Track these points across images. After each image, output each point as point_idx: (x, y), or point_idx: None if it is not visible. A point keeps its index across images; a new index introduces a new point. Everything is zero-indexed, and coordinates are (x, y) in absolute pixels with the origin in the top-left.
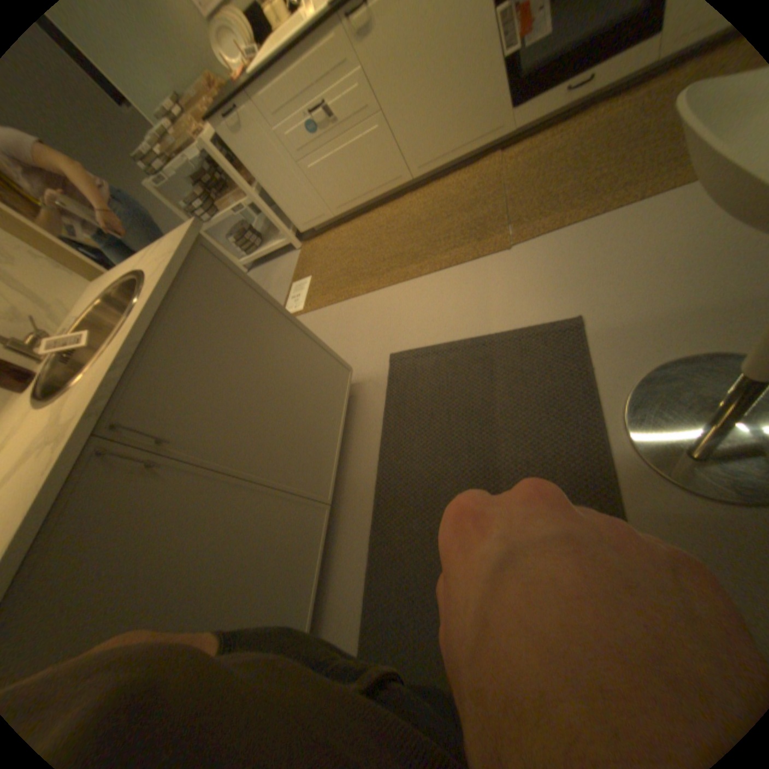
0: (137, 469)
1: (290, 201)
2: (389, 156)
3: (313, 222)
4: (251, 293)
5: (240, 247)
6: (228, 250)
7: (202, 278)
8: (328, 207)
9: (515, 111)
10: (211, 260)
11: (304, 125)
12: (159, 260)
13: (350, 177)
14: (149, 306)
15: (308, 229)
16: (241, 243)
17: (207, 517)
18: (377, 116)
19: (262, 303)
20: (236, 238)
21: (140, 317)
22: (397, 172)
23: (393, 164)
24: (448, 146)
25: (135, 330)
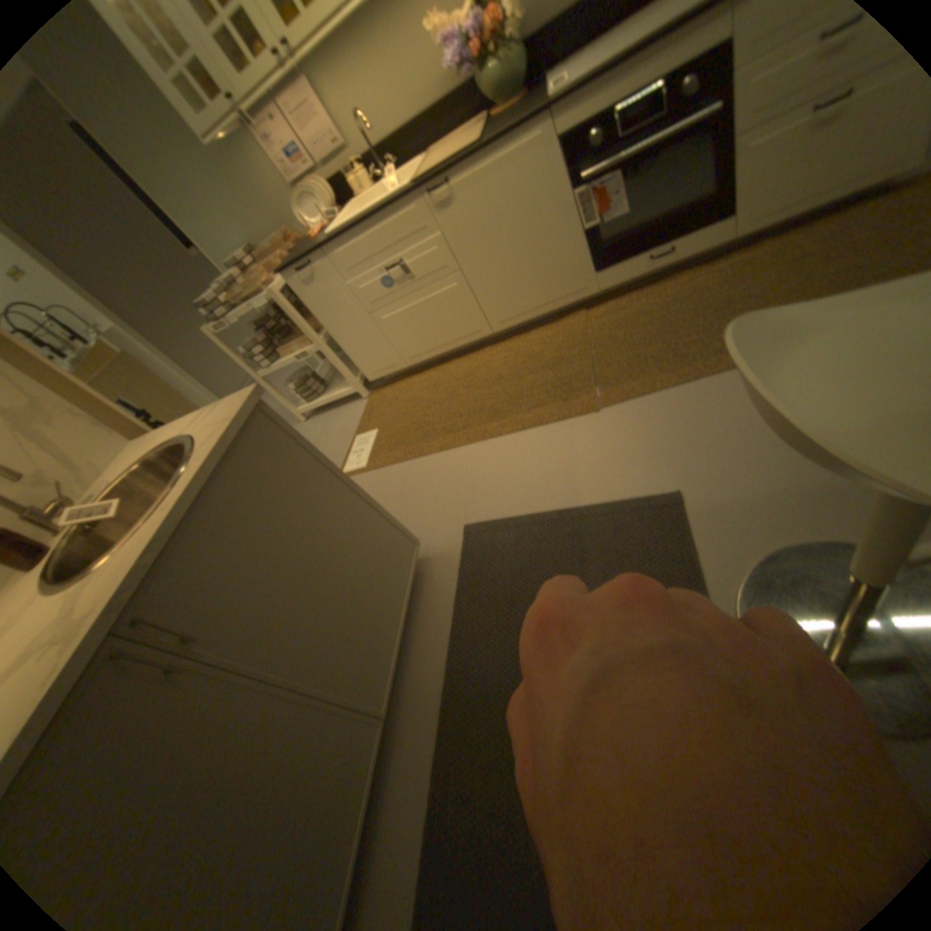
0: (154, 676)
1: (360, 350)
2: (469, 311)
3: (384, 372)
4: (310, 460)
5: (300, 395)
6: (287, 397)
7: (259, 446)
8: (402, 357)
9: (598, 276)
10: (270, 426)
11: (381, 281)
12: (214, 428)
13: (427, 330)
14: (197, 480)
15: (378, 378)
16: (303, 390)
17: (229, 740)
18: (458, 276)
19: (322, 470)
20: (297, 385)
21: (186, 493)
22: (478, 326)
23: (474, 319)
24: (531, 305)
25: (178, 507)
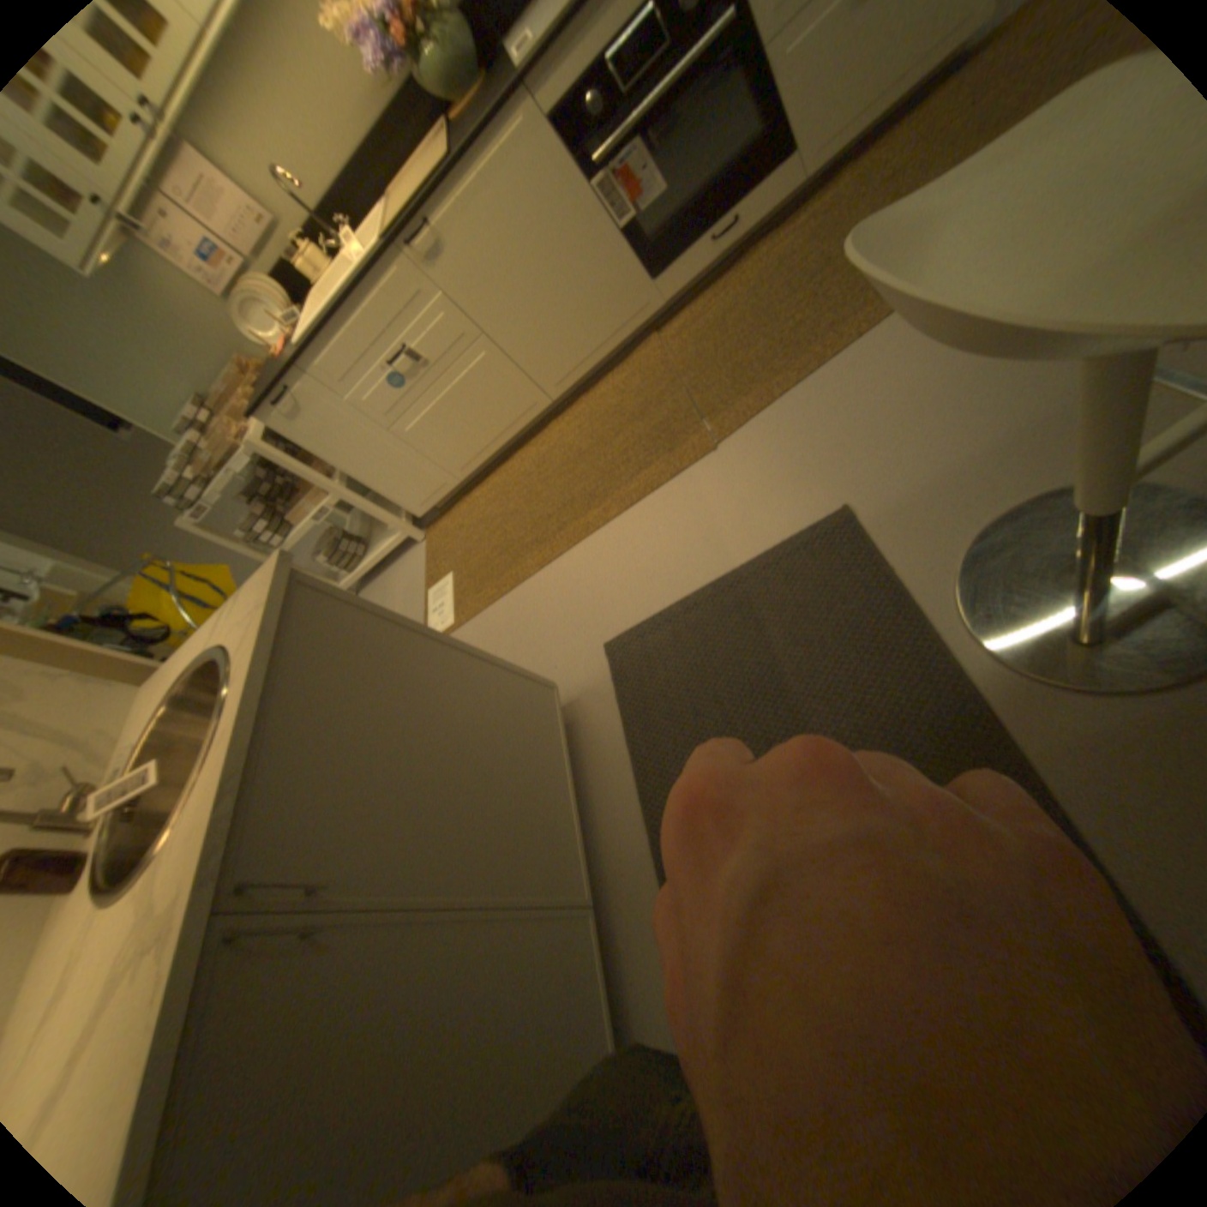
0: (292, 946)
1: (394, 481)
2: (514, 383)
3: (434, 499)
4: (385, 625)
5: (338, 565)
6: (323, 574)
7: (313, 627)
8: (450, 472)
9: (657, 283)
10: (318, 598)
11: (388, 382)
12: (247, 623)
13: (469, 426)
14: (251, 691)
15: (430, 509)
16: (339, 559)
17: (415, 991)
18: (483, 342)
19: (404, 633)
20: (330, 555)
21: (243, 712)
22: (531, 399)
23: (522, 391)
24: (587, 348)
25: (241, 732)
